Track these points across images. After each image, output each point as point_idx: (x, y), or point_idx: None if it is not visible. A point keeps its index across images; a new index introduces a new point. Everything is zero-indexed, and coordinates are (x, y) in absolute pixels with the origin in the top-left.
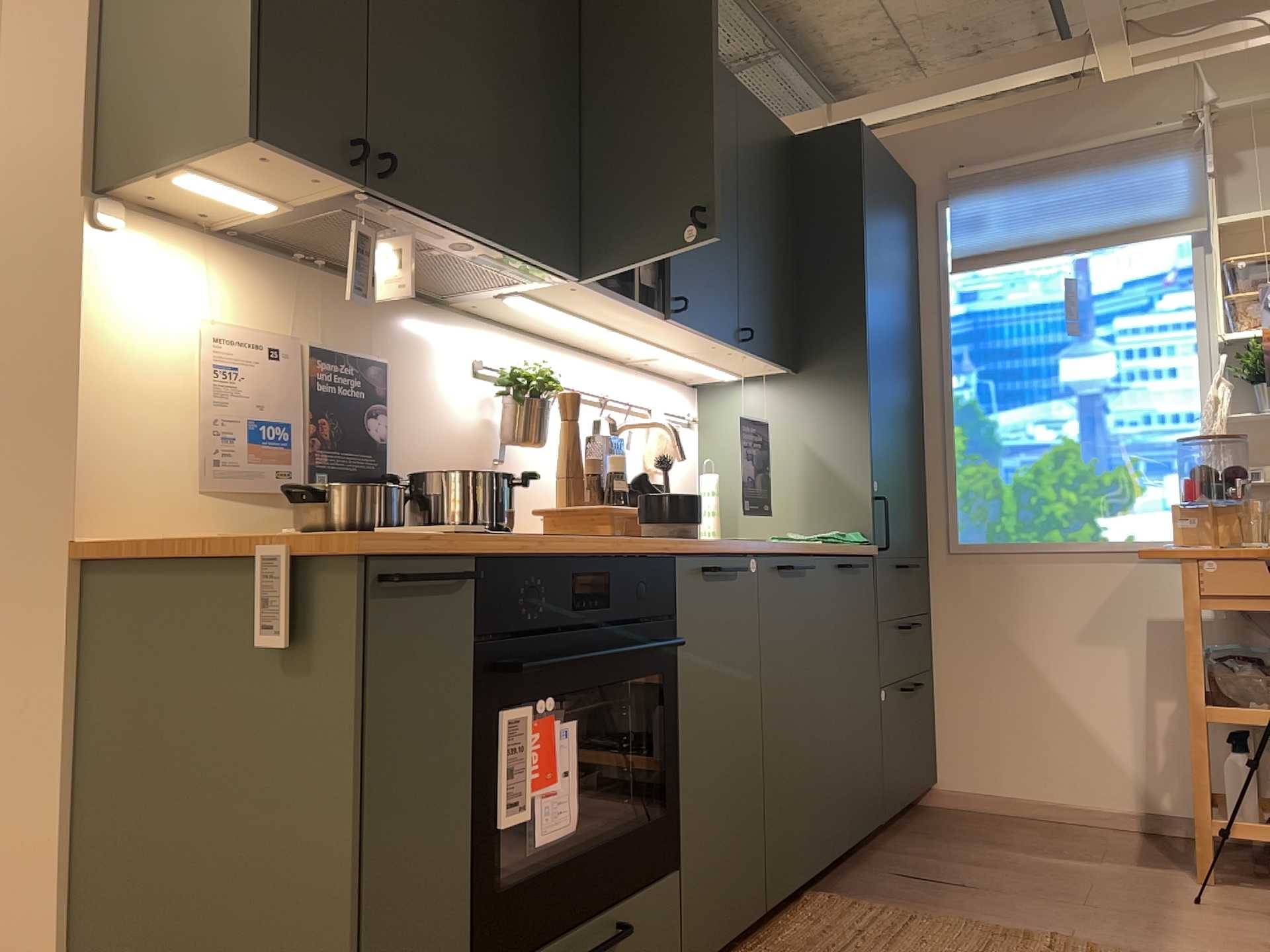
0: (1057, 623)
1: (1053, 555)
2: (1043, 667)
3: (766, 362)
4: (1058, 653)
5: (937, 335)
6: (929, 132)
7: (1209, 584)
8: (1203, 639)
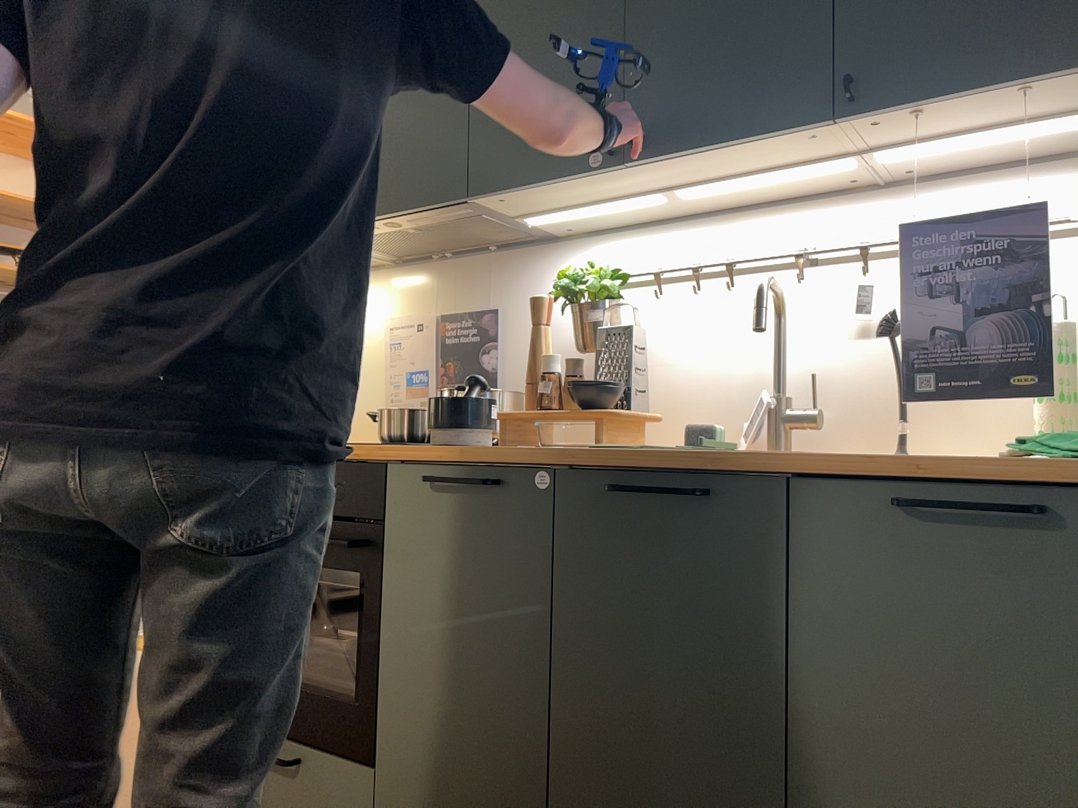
0: None
1: None
2: None
3: (1001, 93)
4: None
5: None
6: None
7: None
8: None
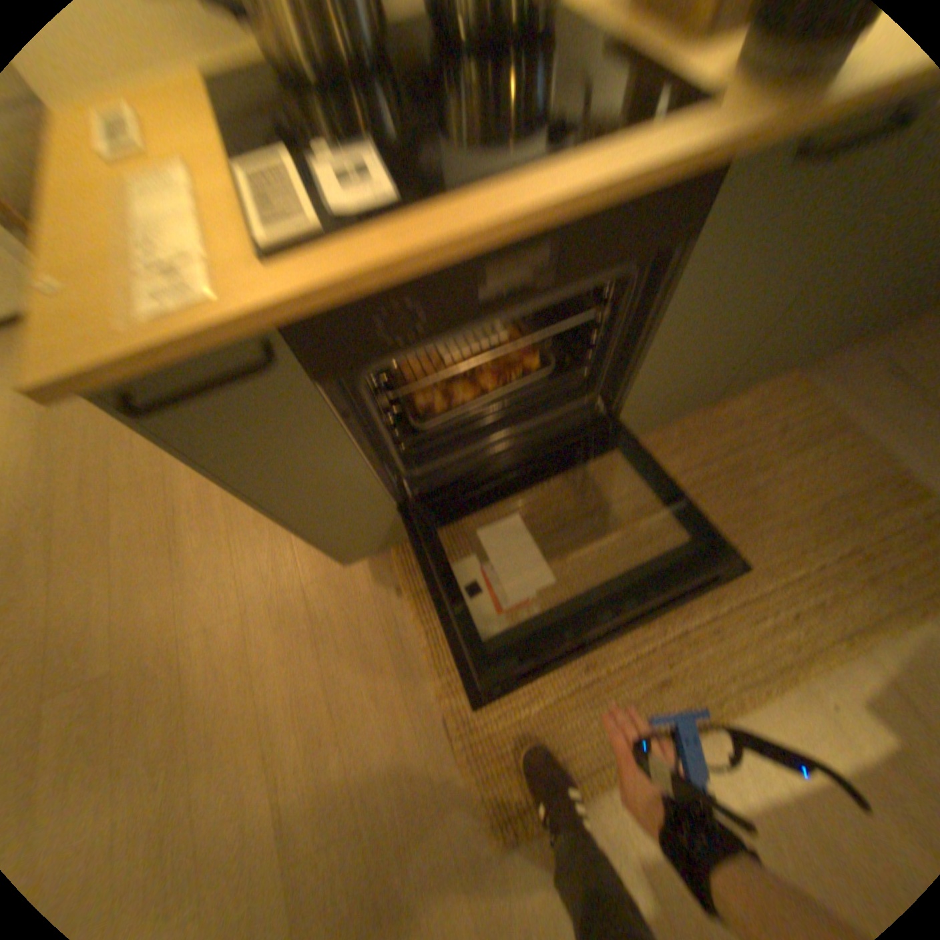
0: None
1: None
2: None
3: None
4: None
5: None
6: None
7: None
8: None
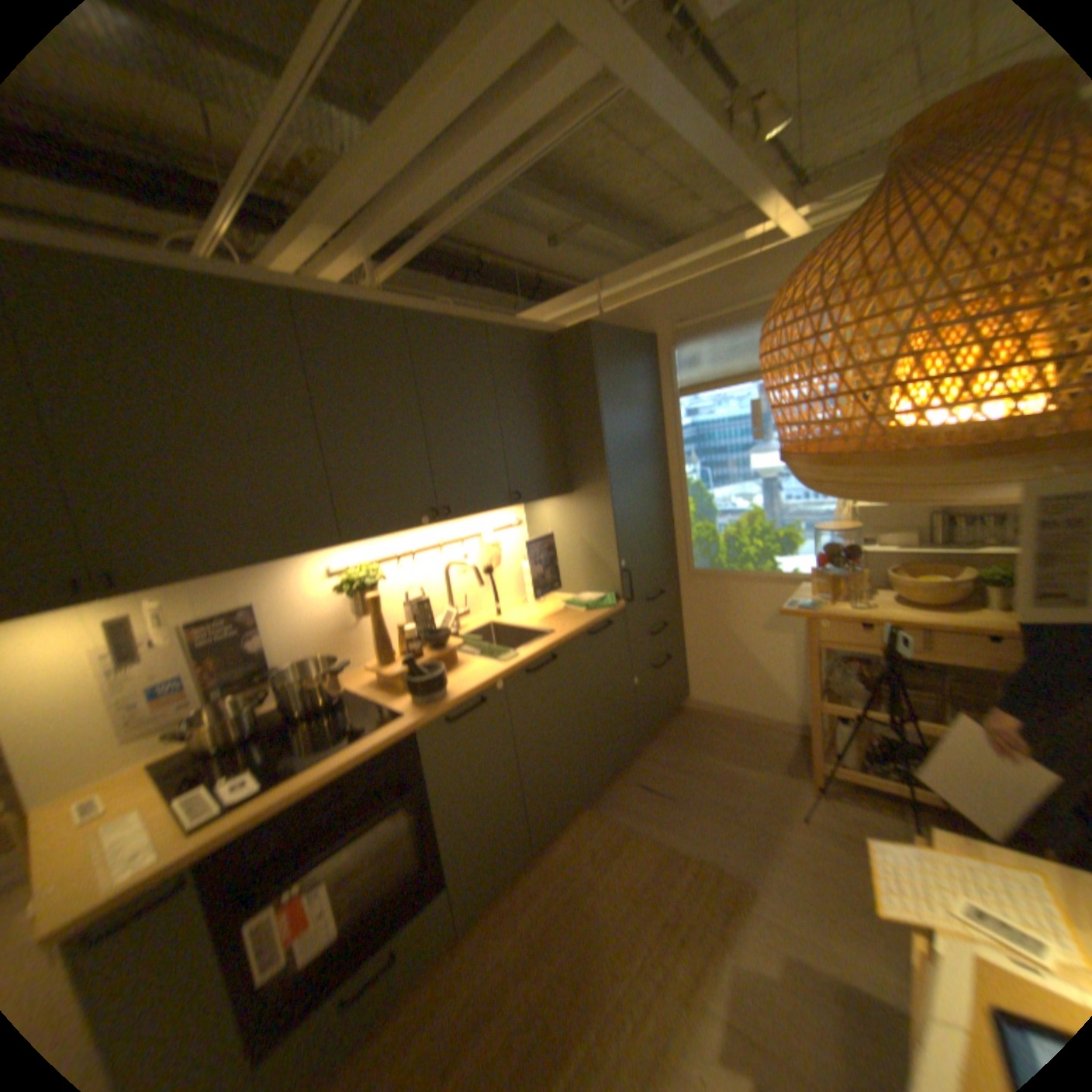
0: (750, 618)
1: (748, 578)
2: (743, 641)
3: (542, 499)
4: (752, 634)
5: (674, 438)
6: (661, 293)
7: (823, 634)
8: (818, 666)
